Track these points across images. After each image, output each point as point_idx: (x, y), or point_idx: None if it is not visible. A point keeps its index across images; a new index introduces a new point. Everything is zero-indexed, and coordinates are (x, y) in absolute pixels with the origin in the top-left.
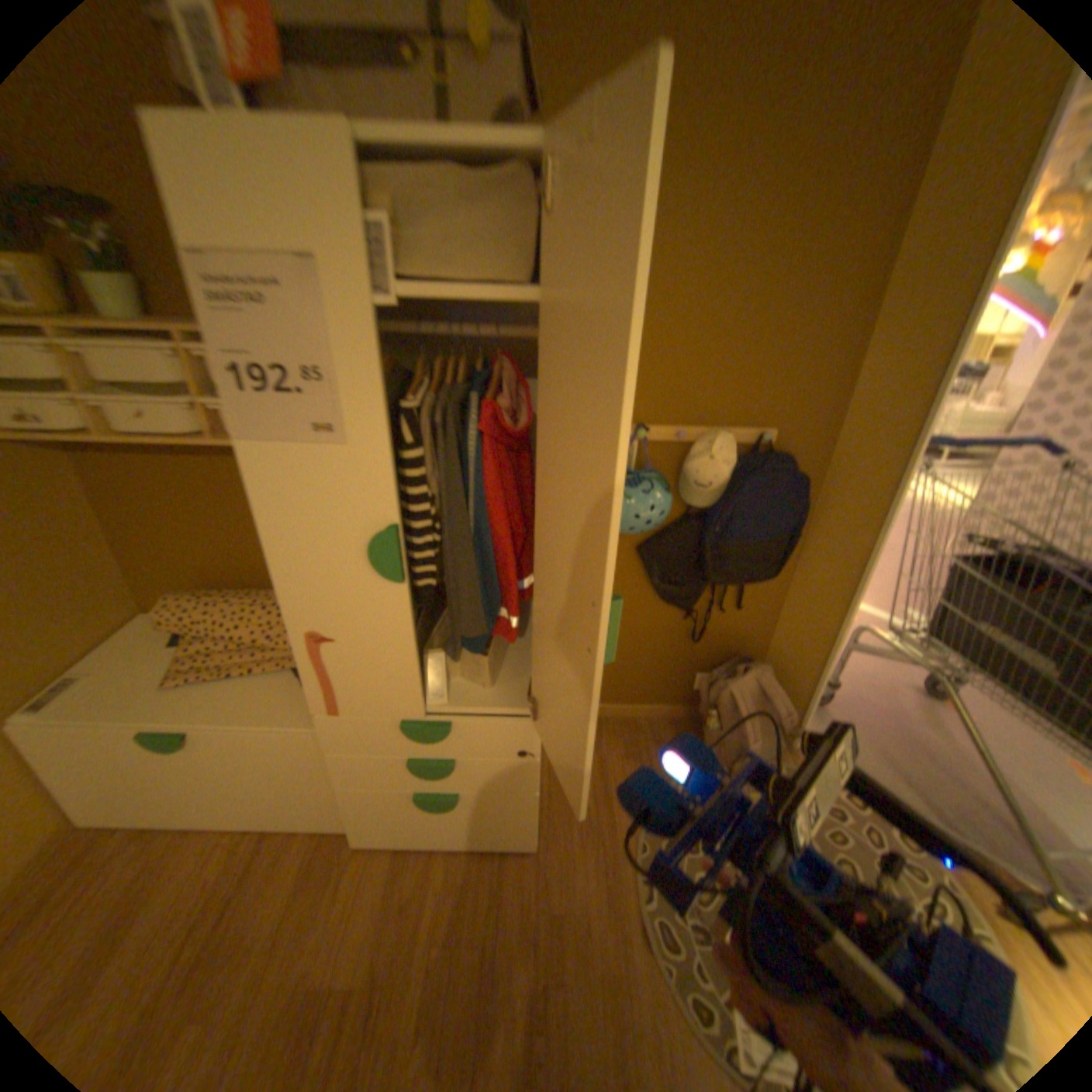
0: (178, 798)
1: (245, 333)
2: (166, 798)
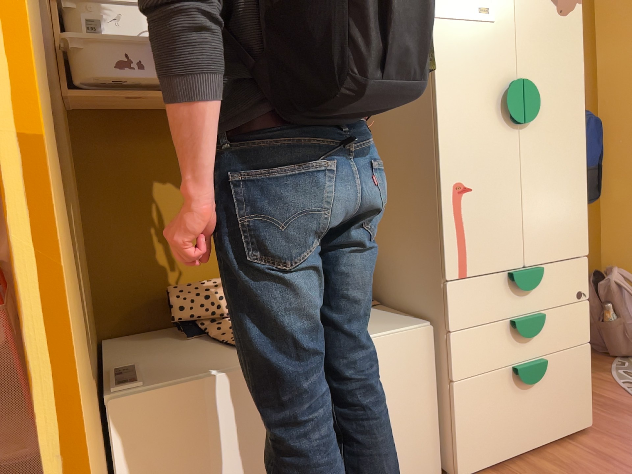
0: None
1: None
2: None
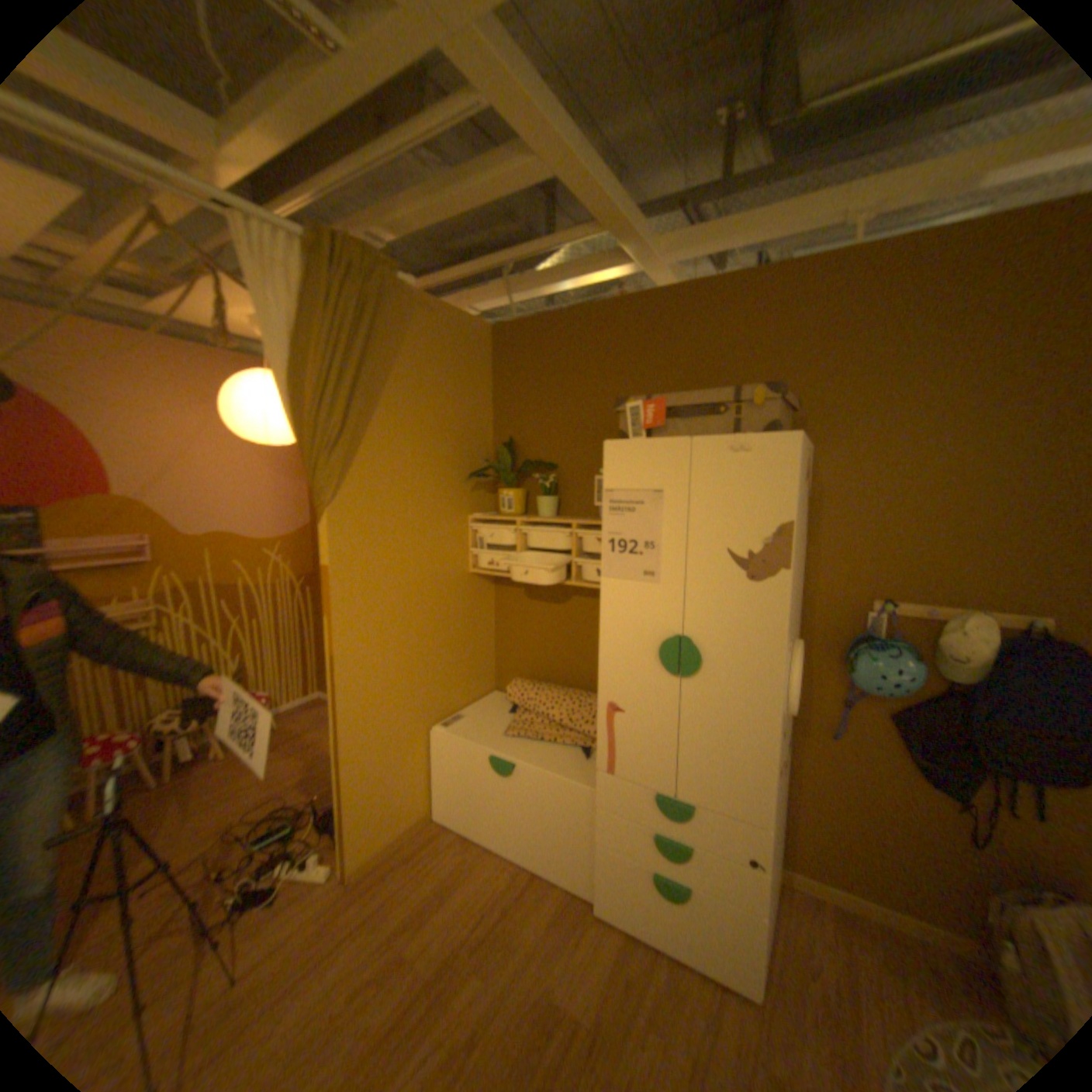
0: (495, 819)
1: (622, 525)
2: (488, 815)
